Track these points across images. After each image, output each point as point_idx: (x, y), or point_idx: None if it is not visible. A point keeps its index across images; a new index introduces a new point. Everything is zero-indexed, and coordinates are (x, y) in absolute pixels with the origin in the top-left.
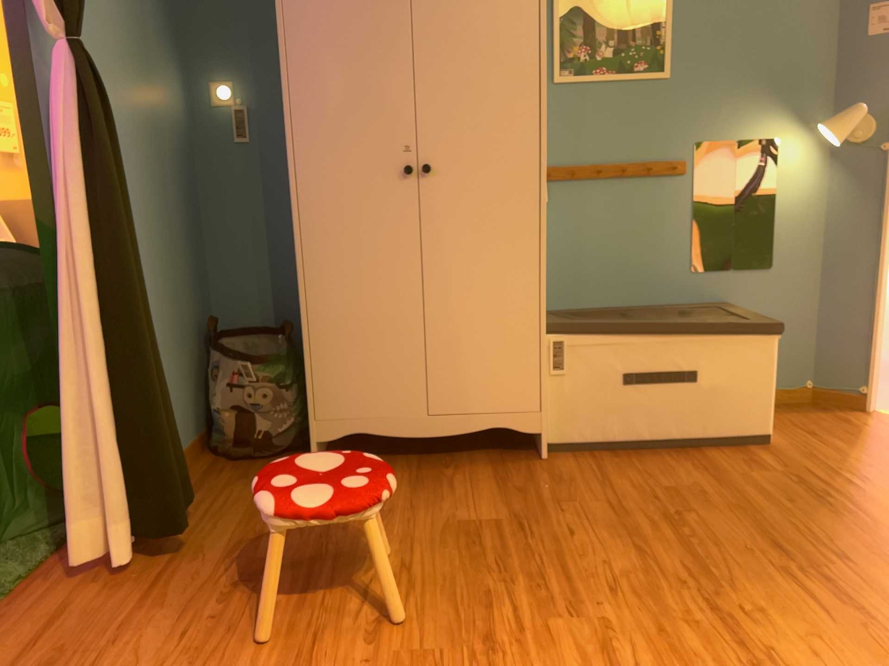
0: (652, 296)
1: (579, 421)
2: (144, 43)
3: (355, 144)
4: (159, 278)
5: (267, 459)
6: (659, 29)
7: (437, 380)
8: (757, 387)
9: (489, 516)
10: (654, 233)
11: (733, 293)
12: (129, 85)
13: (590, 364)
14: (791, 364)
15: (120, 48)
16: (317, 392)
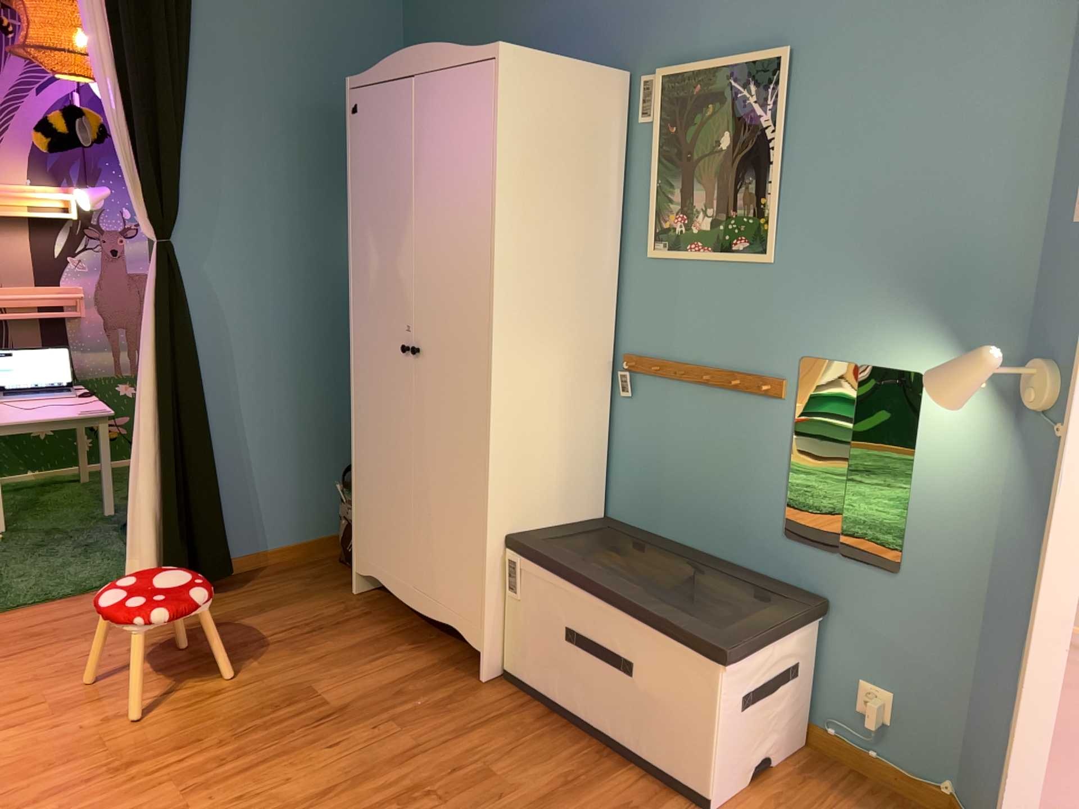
0: (735, 551)
1: (527, 661)
2: (320, 209)
3: (381, 316)
4: (300, 399)
5: (344, 575)
6: (764, 195)
7: (431, 558)
8: (697, 724)
9: (333, 701)
10: (742, 468)
11: (837, 588)
12: (287, 247)
13: (538, 602)
14: (918, 736)
15: (278, 220)
16: (356, 531)
